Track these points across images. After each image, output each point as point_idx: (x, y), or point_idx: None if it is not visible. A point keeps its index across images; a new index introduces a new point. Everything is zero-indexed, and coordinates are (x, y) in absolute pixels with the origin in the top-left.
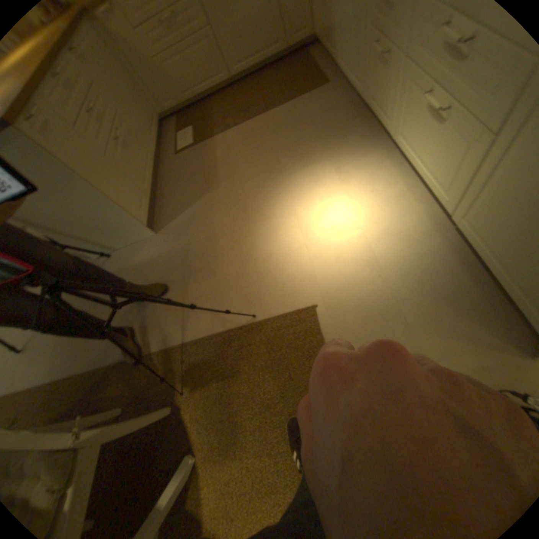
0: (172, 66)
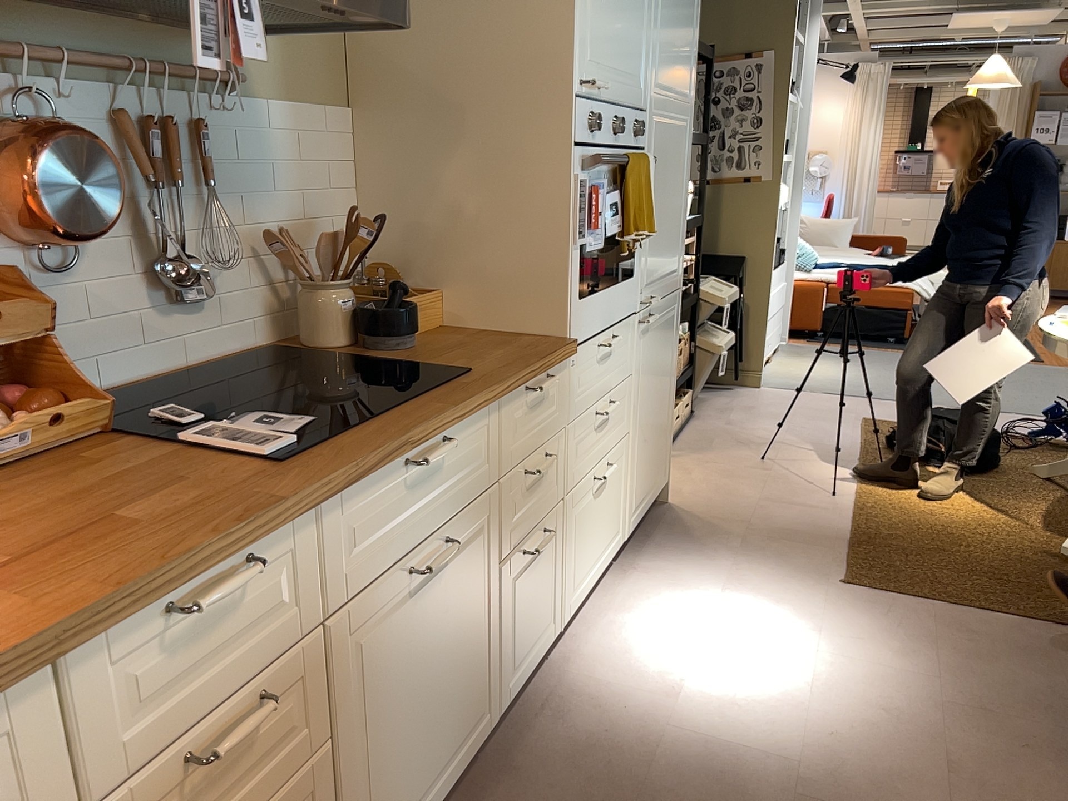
0: None
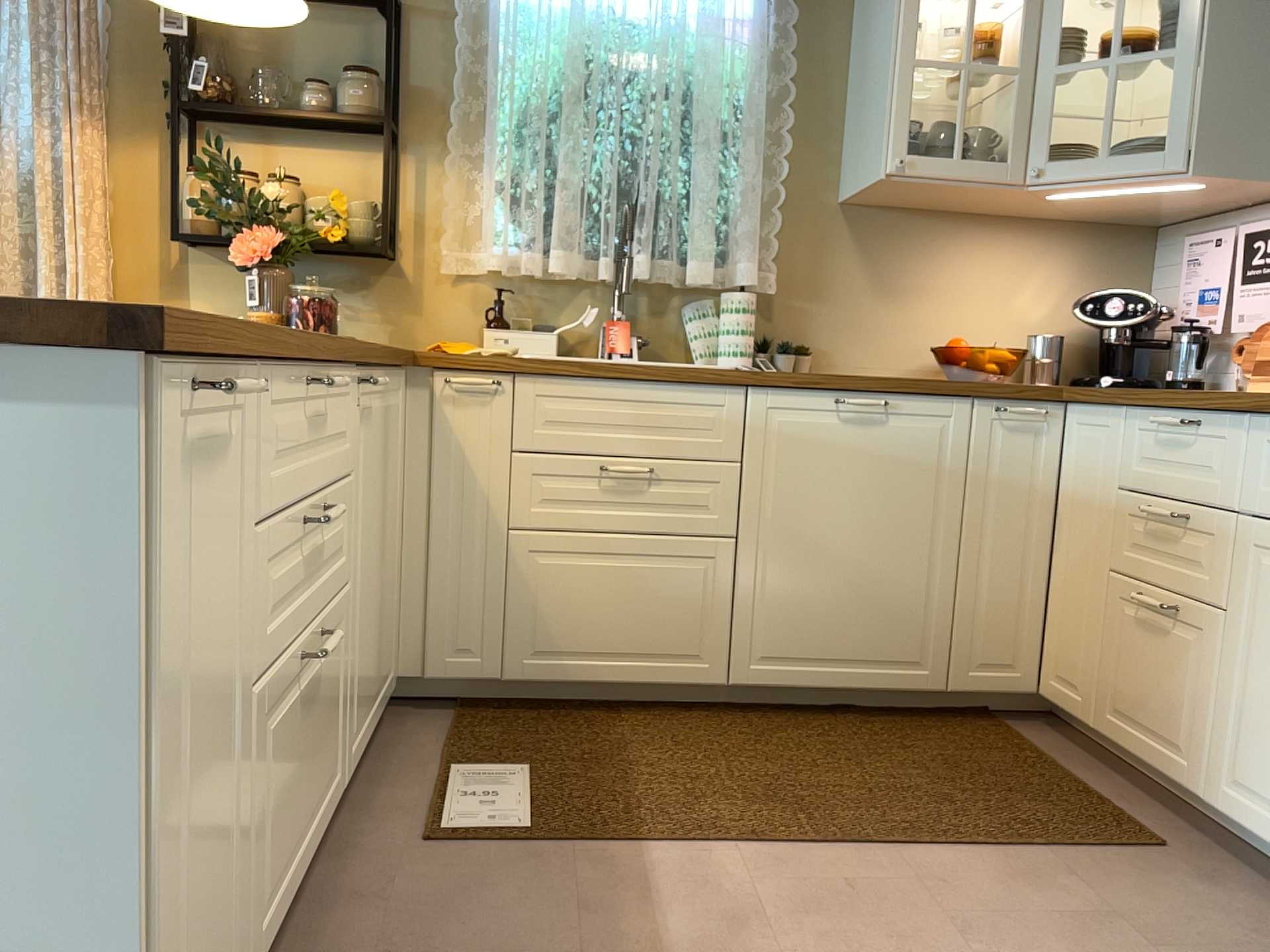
0: (564, 578)
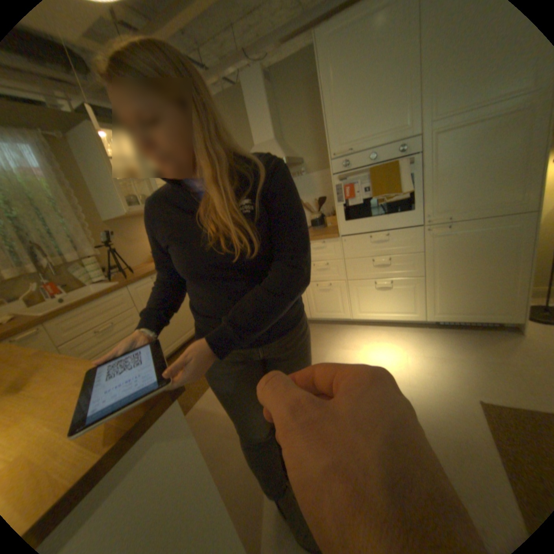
0: None
